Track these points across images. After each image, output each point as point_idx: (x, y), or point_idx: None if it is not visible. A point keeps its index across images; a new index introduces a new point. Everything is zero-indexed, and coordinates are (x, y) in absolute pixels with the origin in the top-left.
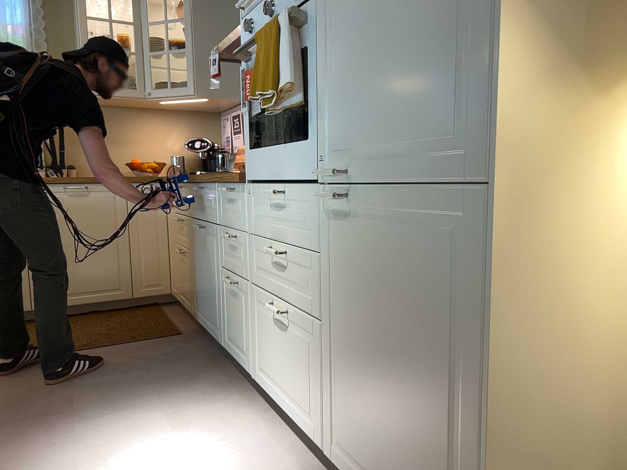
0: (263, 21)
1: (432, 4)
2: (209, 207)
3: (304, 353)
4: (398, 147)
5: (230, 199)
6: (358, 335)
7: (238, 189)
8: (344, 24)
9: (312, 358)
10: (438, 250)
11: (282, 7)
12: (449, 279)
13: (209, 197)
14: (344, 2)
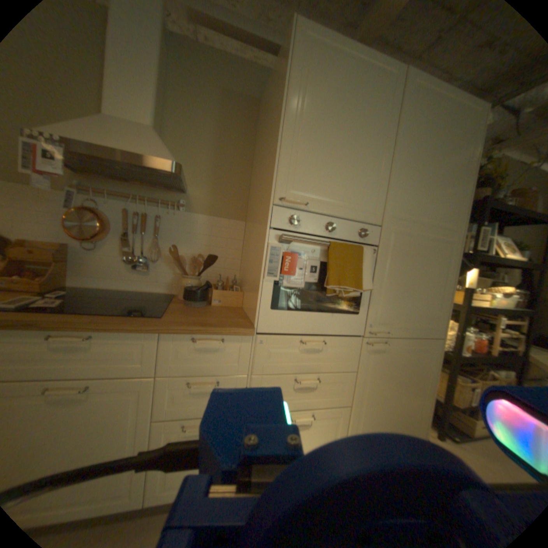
0: (312, 227)
1: (433, 284)
2: (113, 361)
3: (327, 430)
4: (413, 325)
5: (203, 348)
6: (379, 401)
7: (233, 340)
8: (393, 270)
9: (335, 429)
10: (423, 358)
11: (340, 232)
12: (426, 366)
13: (114, 348)
14: (395, 261)
